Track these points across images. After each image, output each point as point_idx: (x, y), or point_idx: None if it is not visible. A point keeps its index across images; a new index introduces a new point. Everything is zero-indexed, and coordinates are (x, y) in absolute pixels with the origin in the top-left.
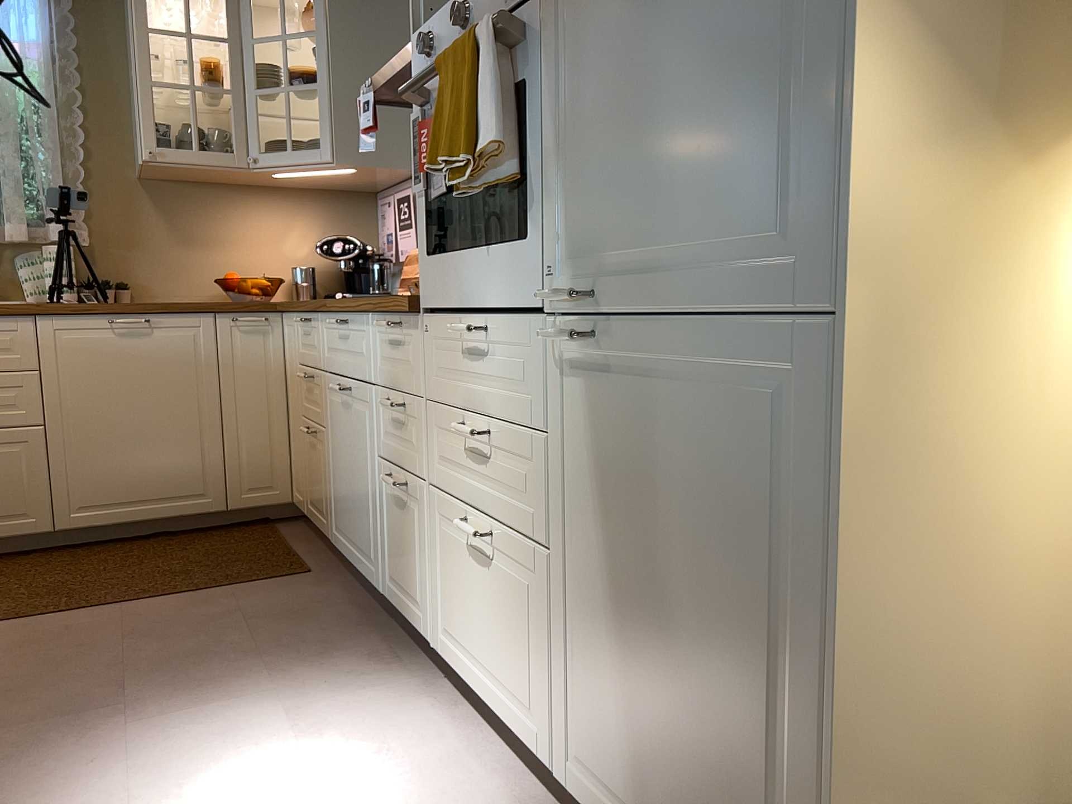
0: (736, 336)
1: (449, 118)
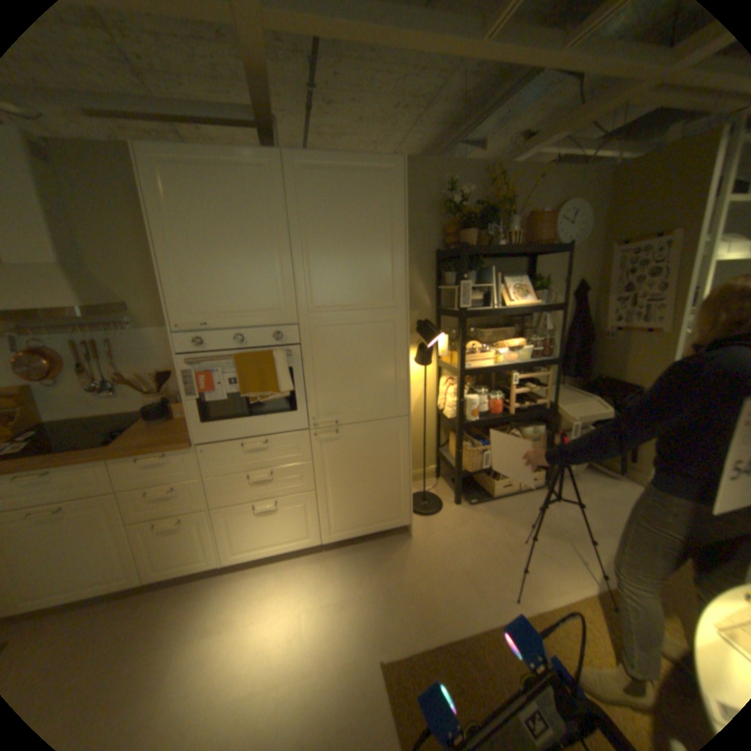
0: (380, 422)
1: (252, 380)
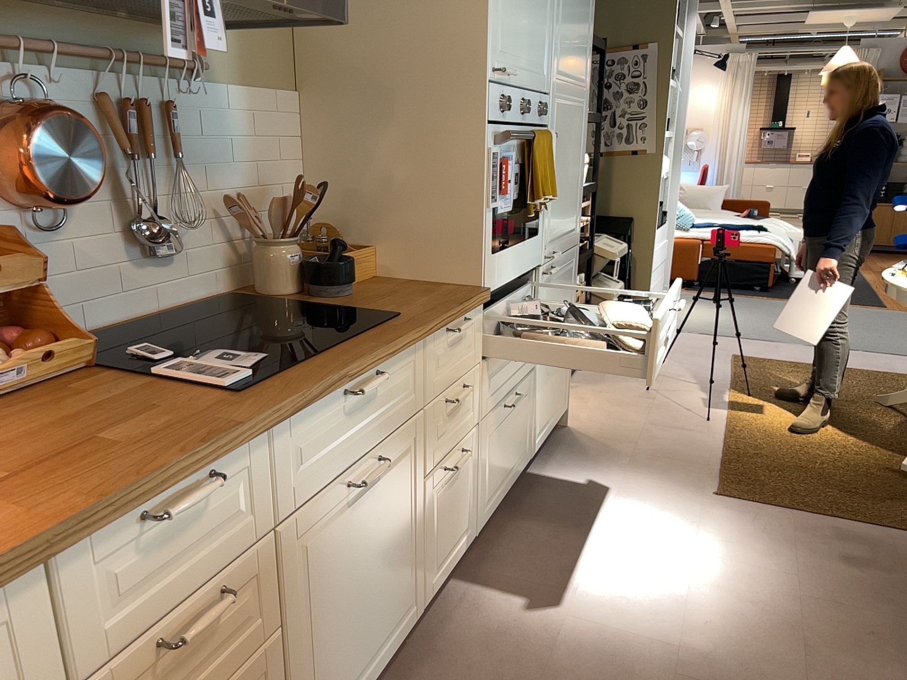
0: (568, 254)
1: (543, 175)
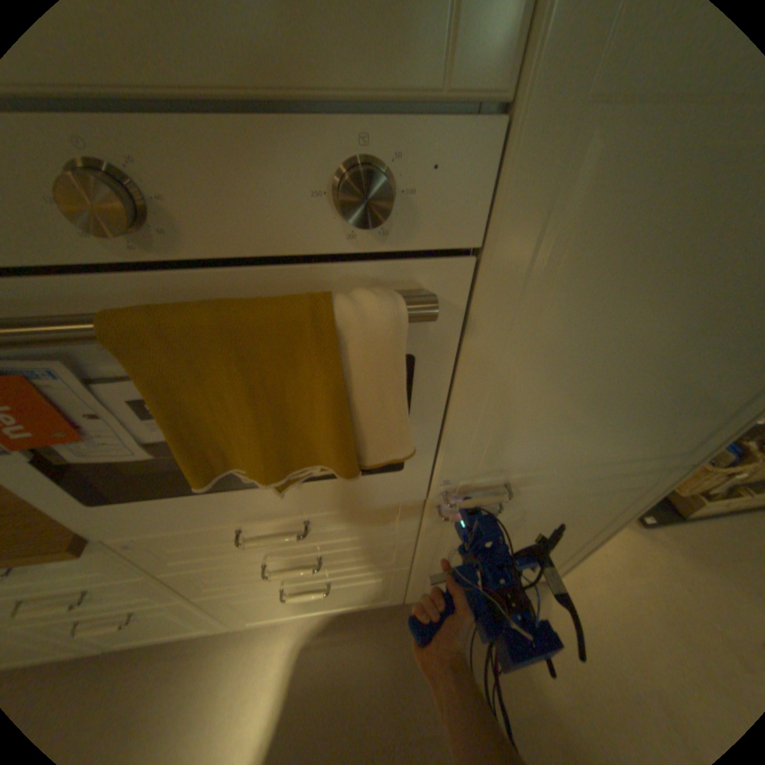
0: (619, 480)
1: (237, 431)
